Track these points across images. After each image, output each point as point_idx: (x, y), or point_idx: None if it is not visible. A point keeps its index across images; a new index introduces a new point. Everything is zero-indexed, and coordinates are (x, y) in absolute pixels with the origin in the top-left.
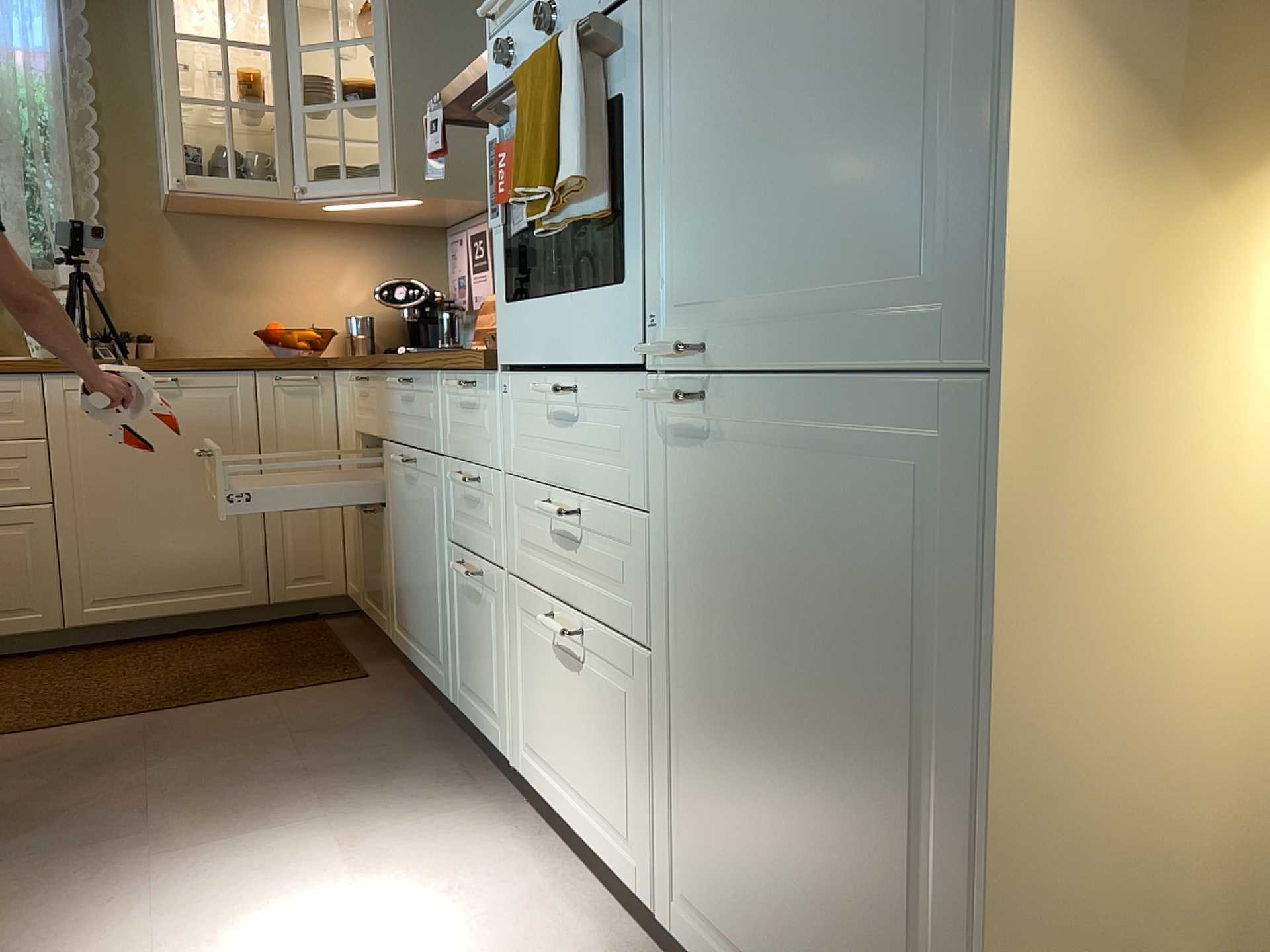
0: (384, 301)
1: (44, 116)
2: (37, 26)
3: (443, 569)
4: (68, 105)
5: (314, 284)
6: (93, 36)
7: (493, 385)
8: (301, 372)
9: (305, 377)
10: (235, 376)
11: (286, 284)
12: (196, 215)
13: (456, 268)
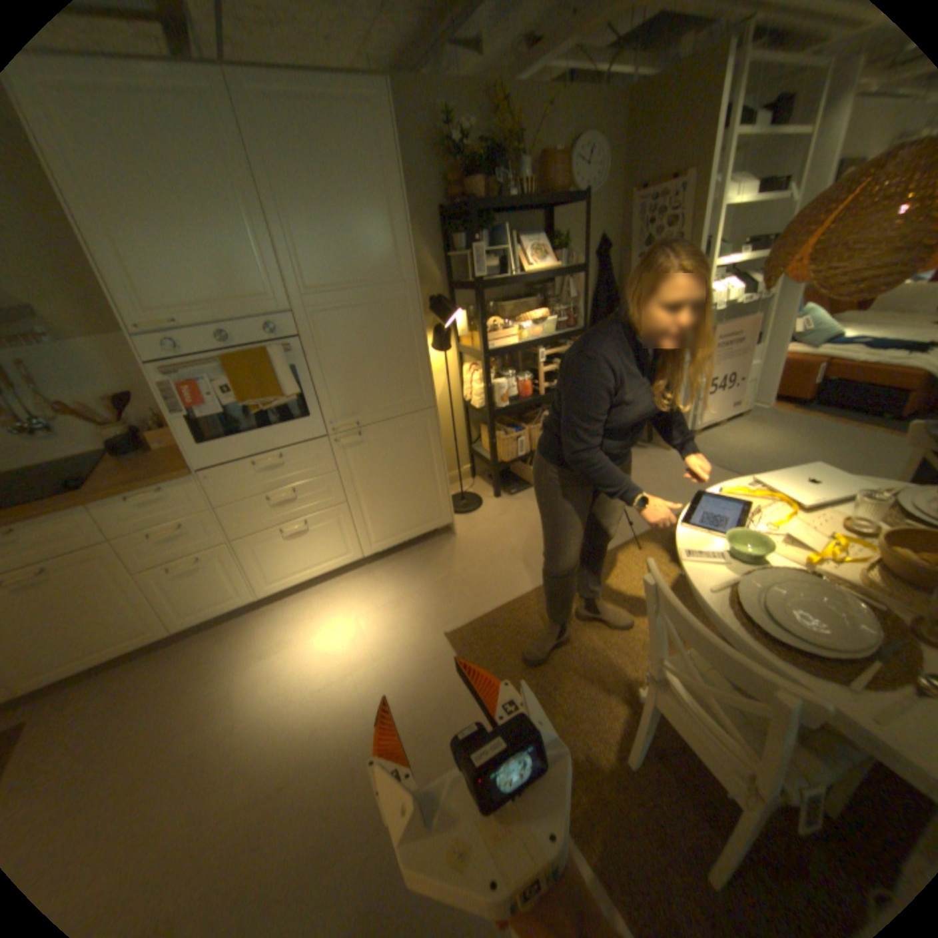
0: None
1: None
2: None
3: (129, 591)
4: None
5: None
6: None
7: (183, 482)
8: None
9: None
10: None
11: None
12: None
13: None
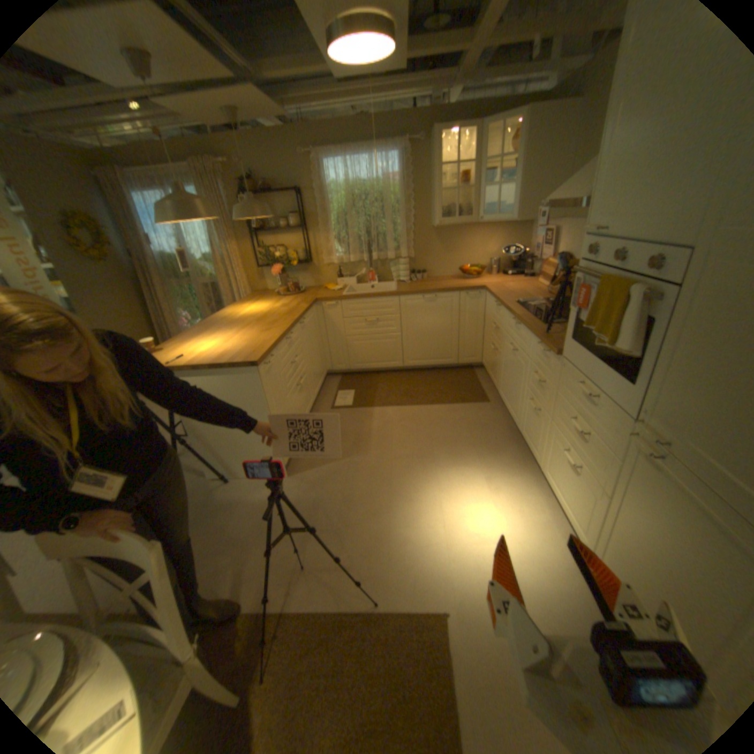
0: (504, 253)
1: (396, 198)
2: (395, 164)
3: (522, 393)
4: (403, 192)
5: (478, 247)
6: (411, 163)
7: (556, 358)
8: (474, 291)
9: (475, 294)
10: (453, 294)
11: (469, 247)
12: (441, 226)
13: (535, 240)
